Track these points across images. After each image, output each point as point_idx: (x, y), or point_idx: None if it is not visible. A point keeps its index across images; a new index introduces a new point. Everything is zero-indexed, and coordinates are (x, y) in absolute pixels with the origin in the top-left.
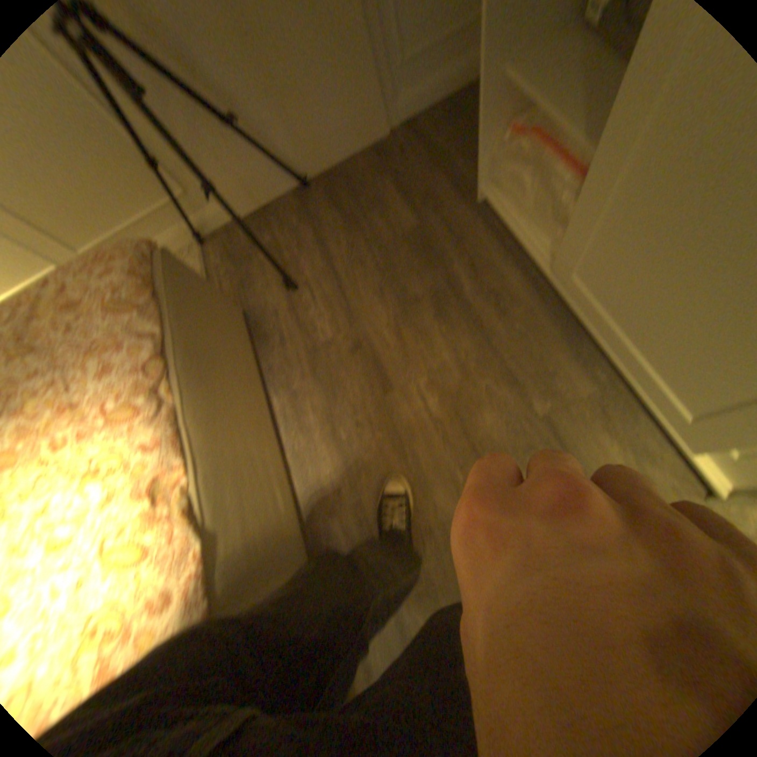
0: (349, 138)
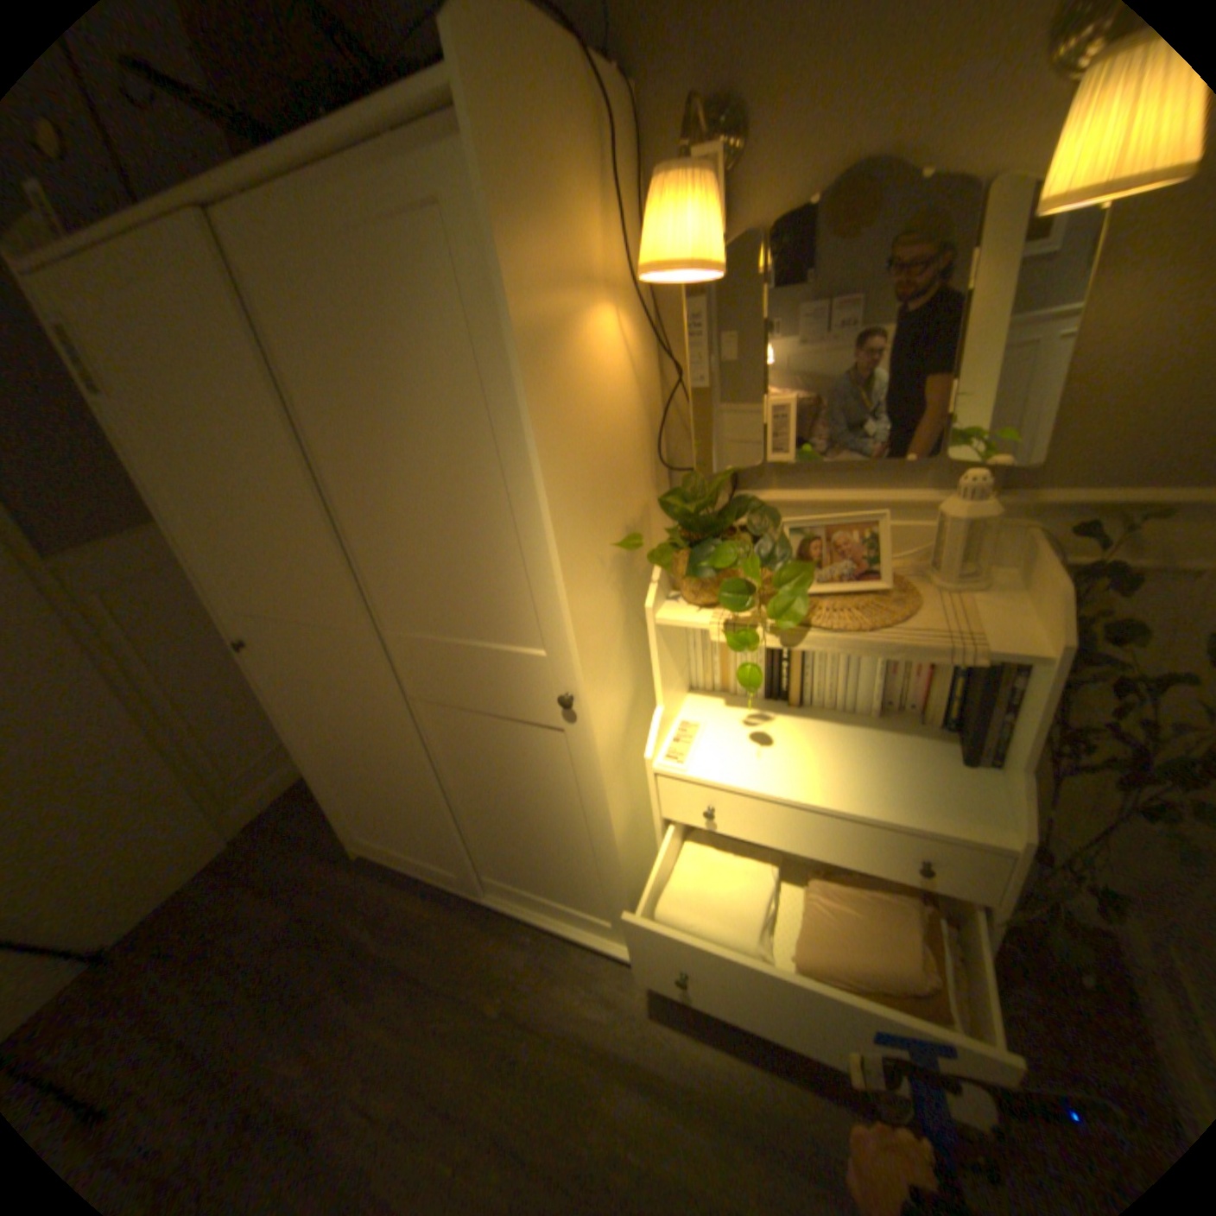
0: (164, 872)
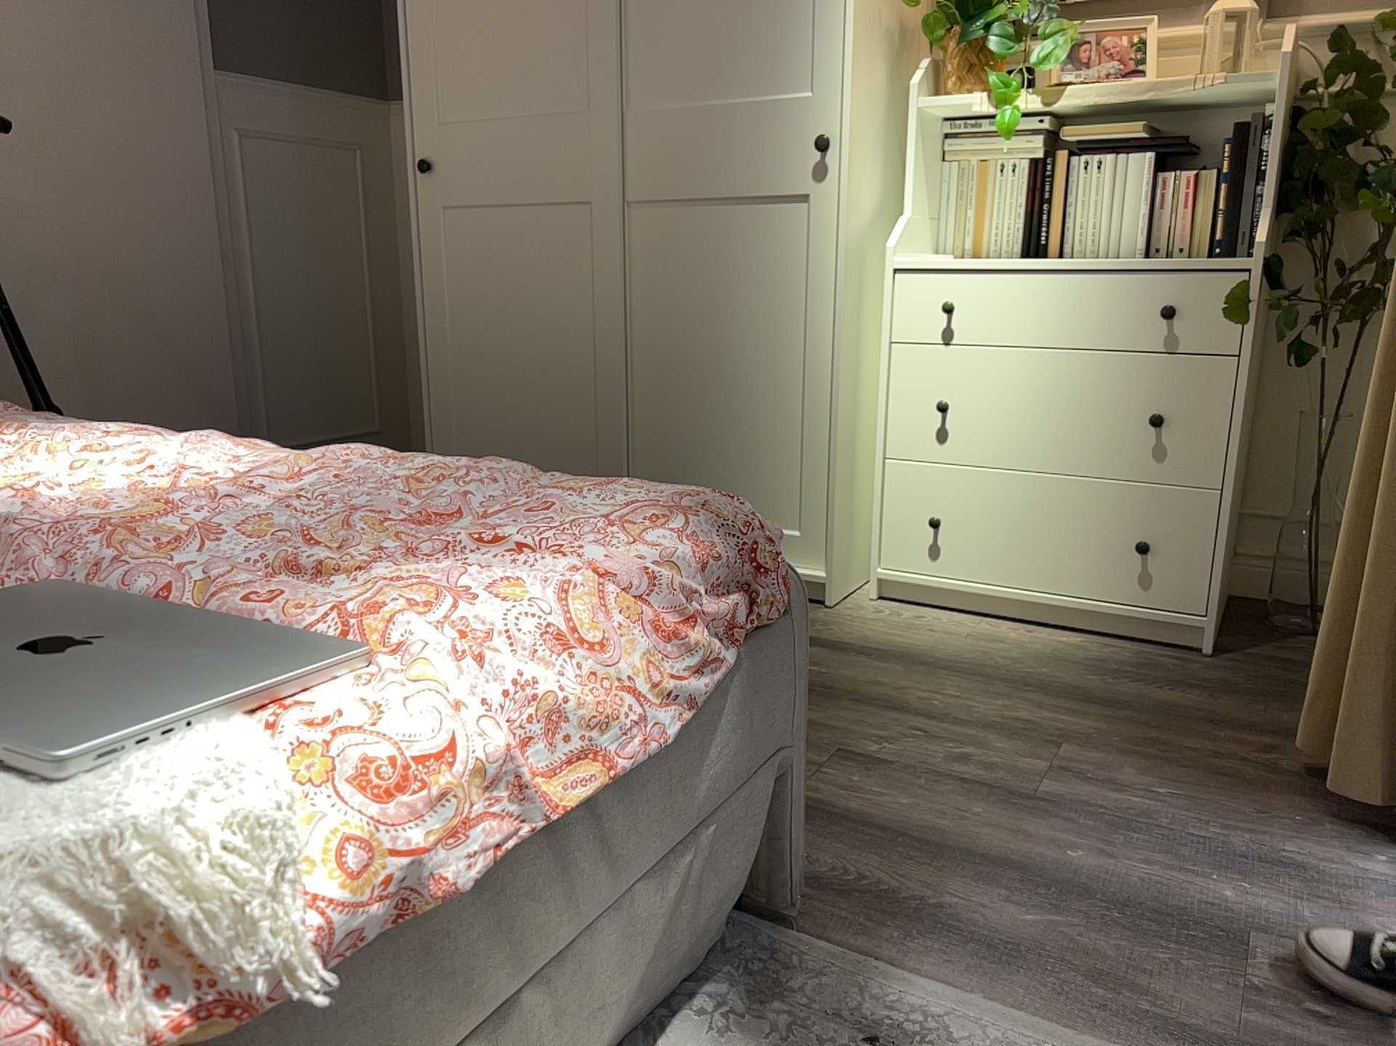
0: None
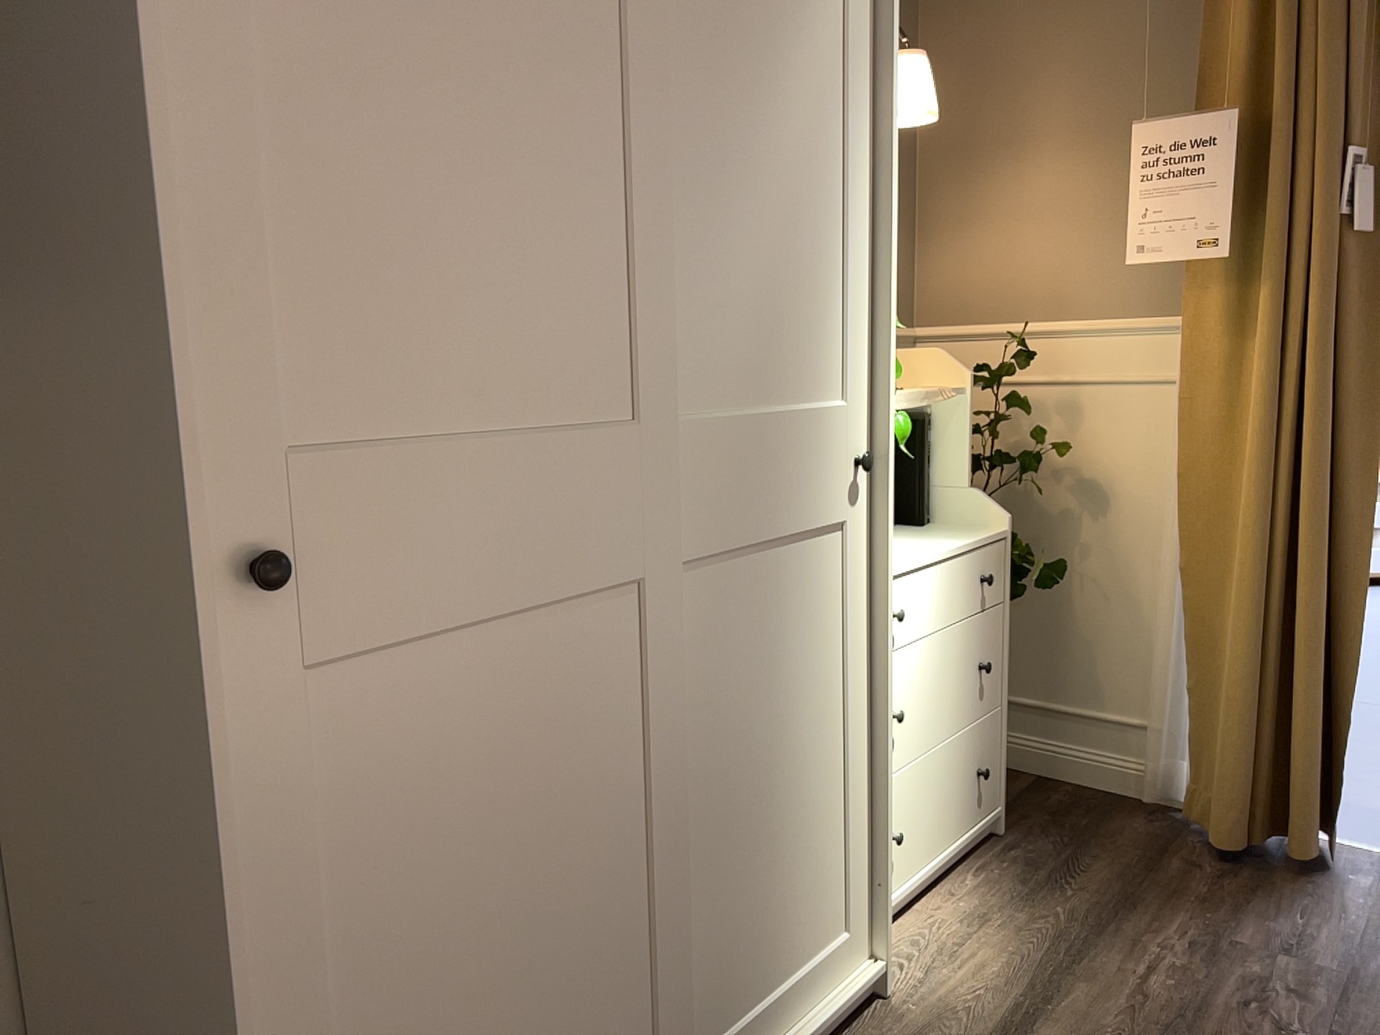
0: None
